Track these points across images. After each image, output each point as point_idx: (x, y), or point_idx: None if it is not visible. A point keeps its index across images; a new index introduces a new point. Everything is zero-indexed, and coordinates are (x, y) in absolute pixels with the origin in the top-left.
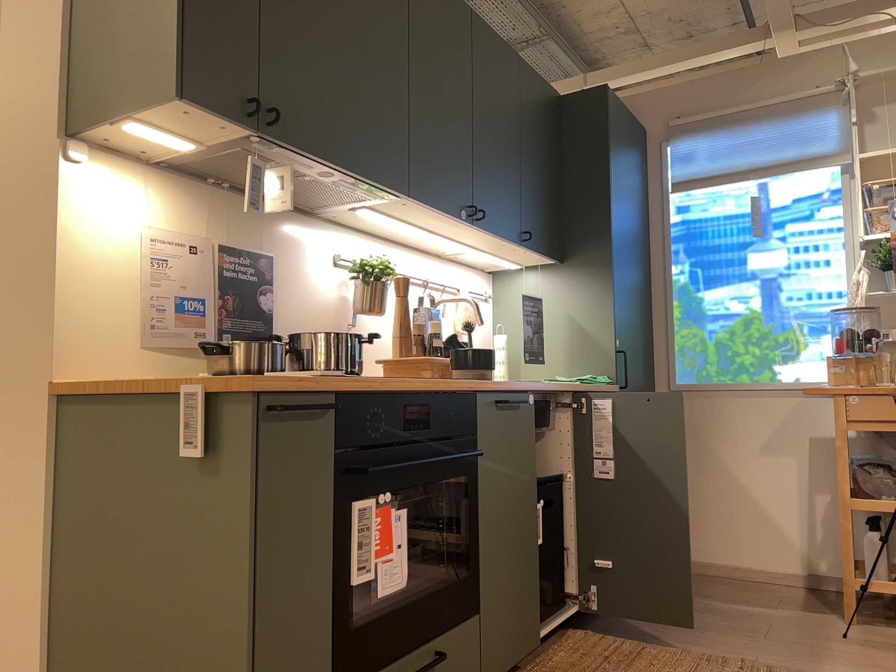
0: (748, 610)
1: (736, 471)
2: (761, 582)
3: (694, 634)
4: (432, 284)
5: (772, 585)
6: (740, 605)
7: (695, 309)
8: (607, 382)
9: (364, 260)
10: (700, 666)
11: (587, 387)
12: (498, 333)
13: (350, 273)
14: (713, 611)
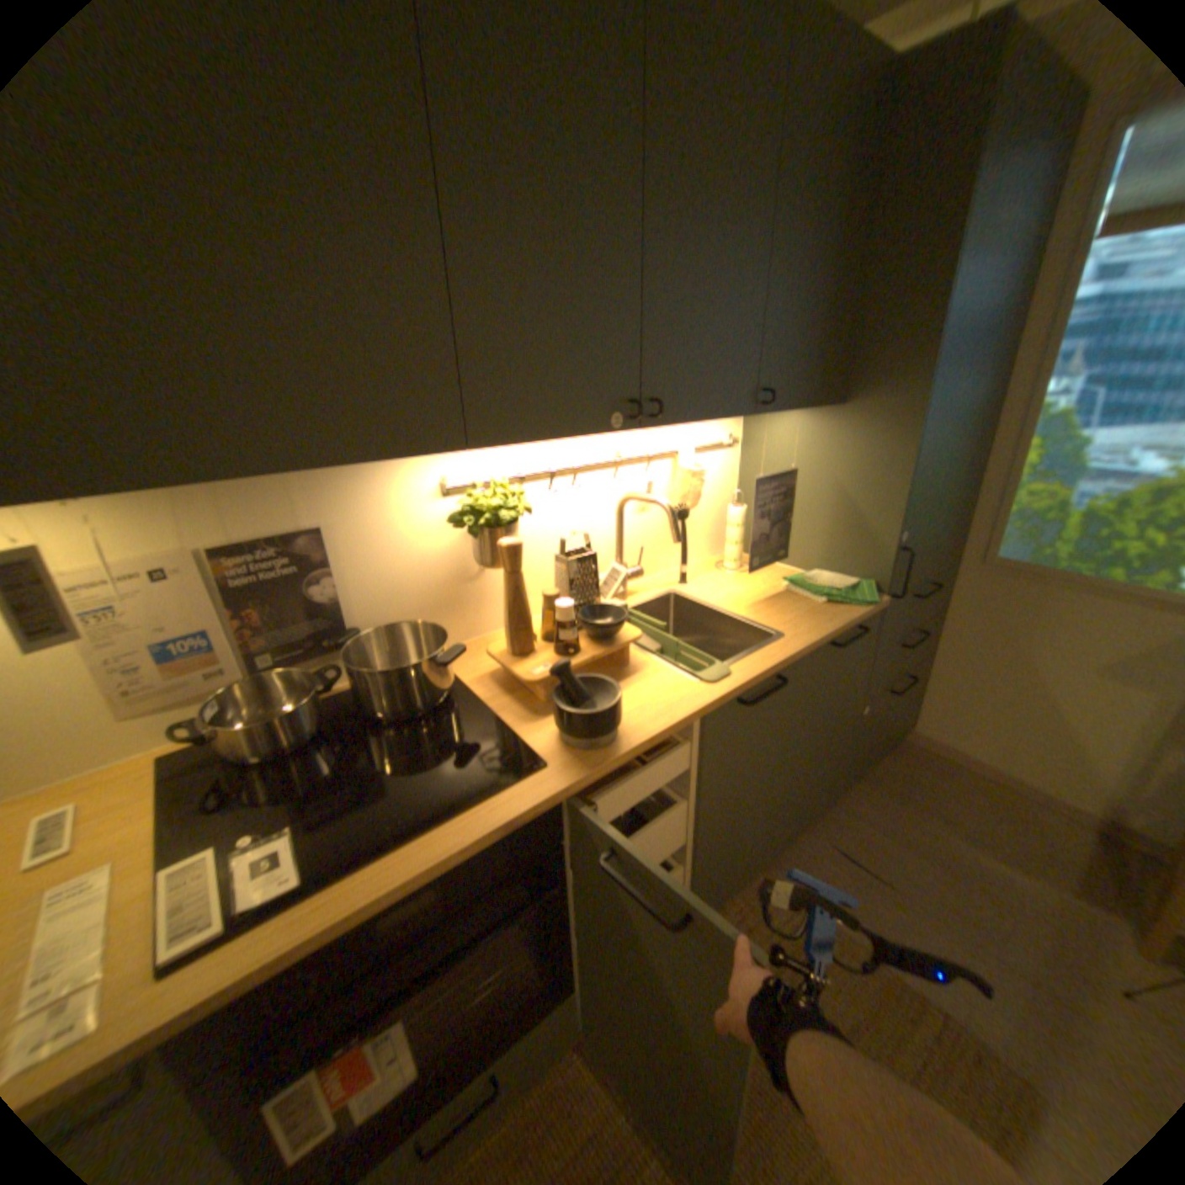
0: (993, 875)
1: (1047, 682)
2: (1033, 804)
3: (901, 915)
4: (629, 460)
5: (1048, 816)
6: (986, 858)
7: (1065, 456)
8: (865, 602)
9: (476, 494)
10: (880, 1011)
11: (817, 645)
12: (732, 502)
13: (454, 520)
14: (945, 864)
